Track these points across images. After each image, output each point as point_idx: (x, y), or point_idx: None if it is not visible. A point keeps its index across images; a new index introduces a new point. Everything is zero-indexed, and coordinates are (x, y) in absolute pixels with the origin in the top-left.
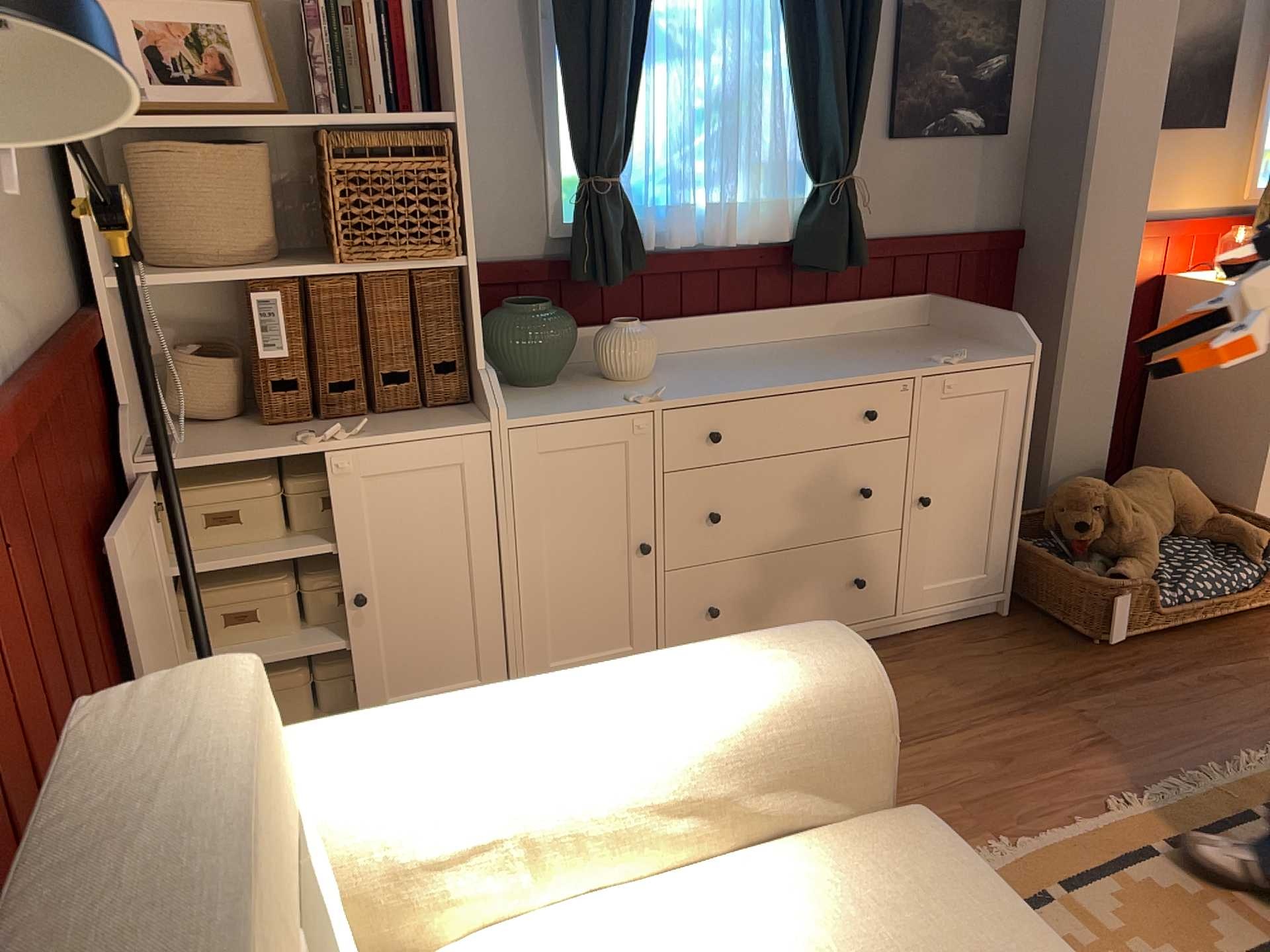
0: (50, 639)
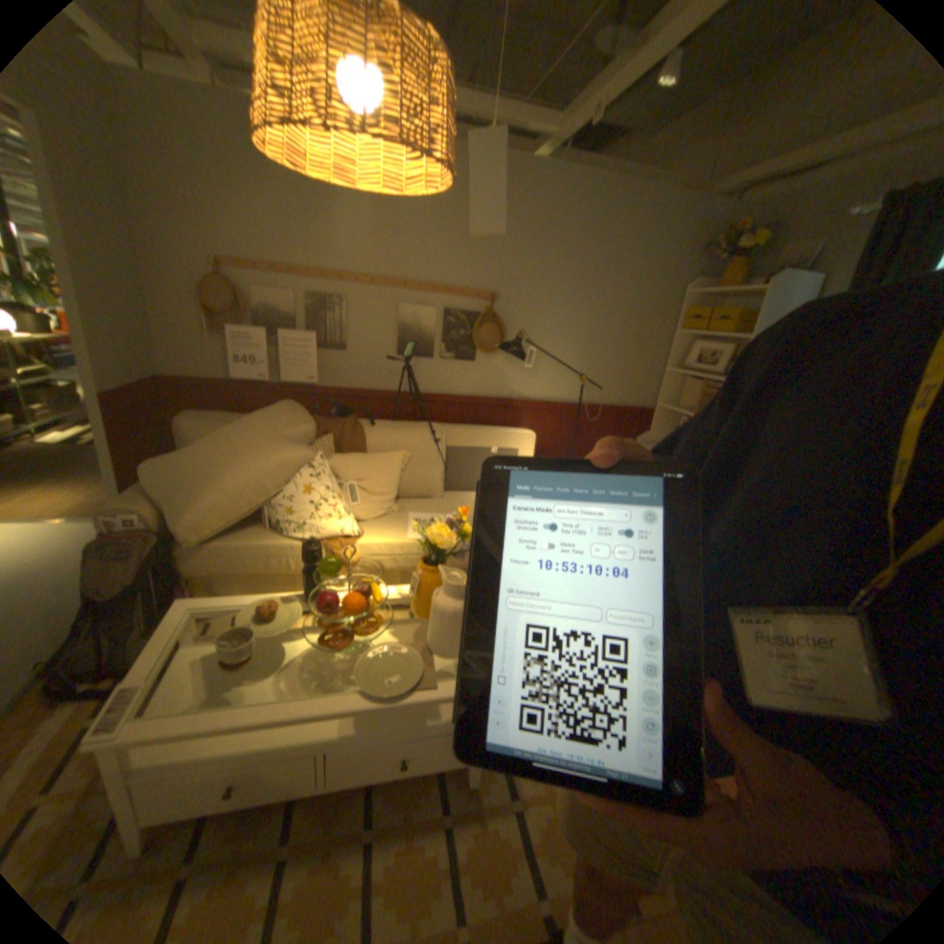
0: (568, 444)
